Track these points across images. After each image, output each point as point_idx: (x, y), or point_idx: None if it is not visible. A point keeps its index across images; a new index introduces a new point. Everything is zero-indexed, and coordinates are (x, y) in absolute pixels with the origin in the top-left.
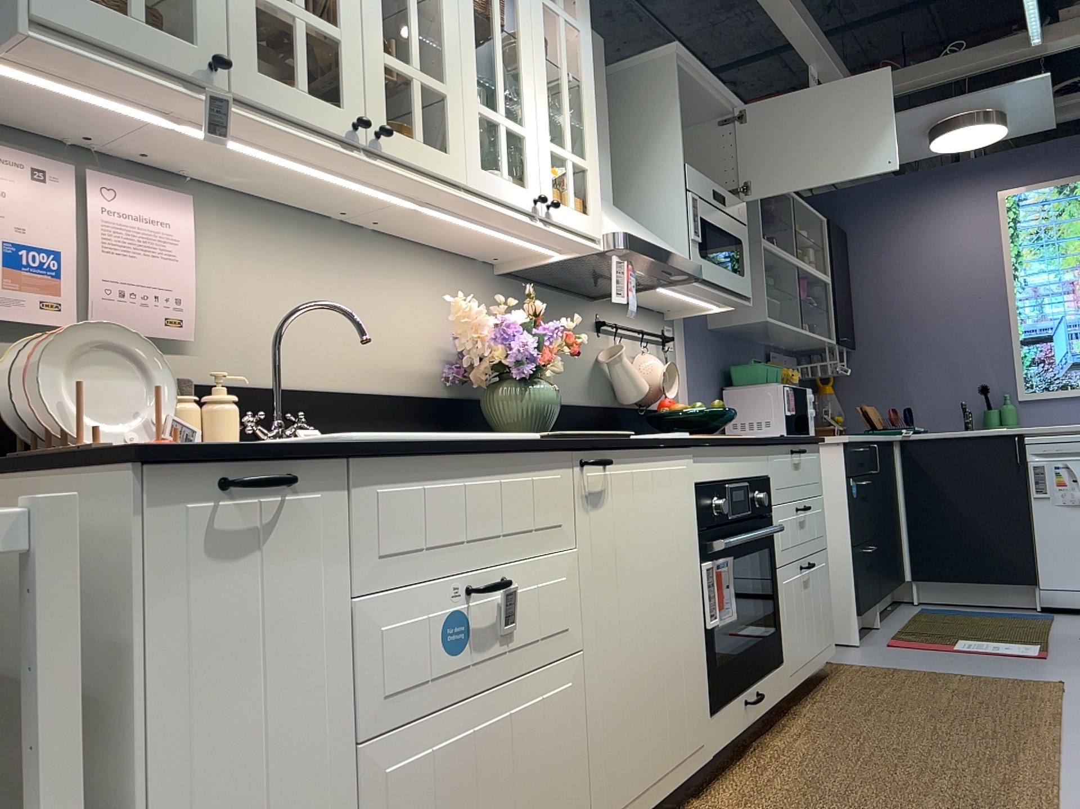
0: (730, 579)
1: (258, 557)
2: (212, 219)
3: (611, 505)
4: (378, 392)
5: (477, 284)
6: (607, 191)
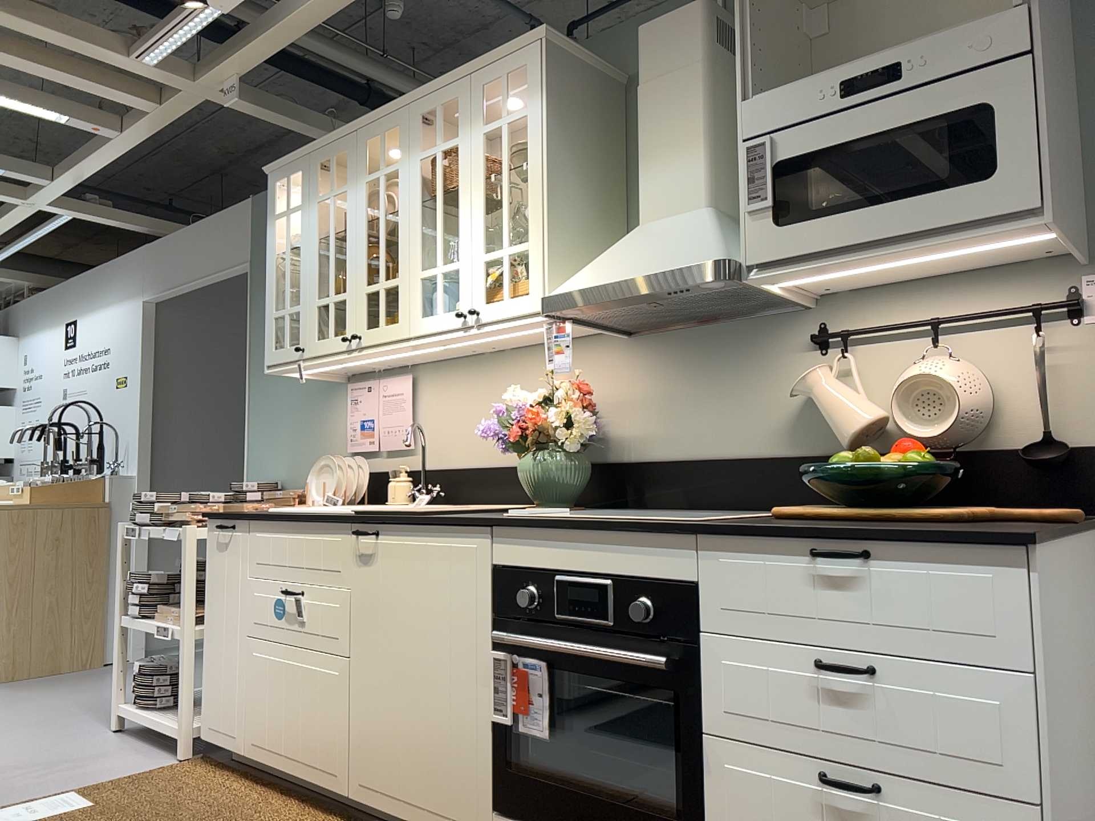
0: (542, 688)
1: (227, 552)
2: (425, 380)
3: (378, 566)
4: (509, 464)
5: (602, 354)
6: (686, 199)
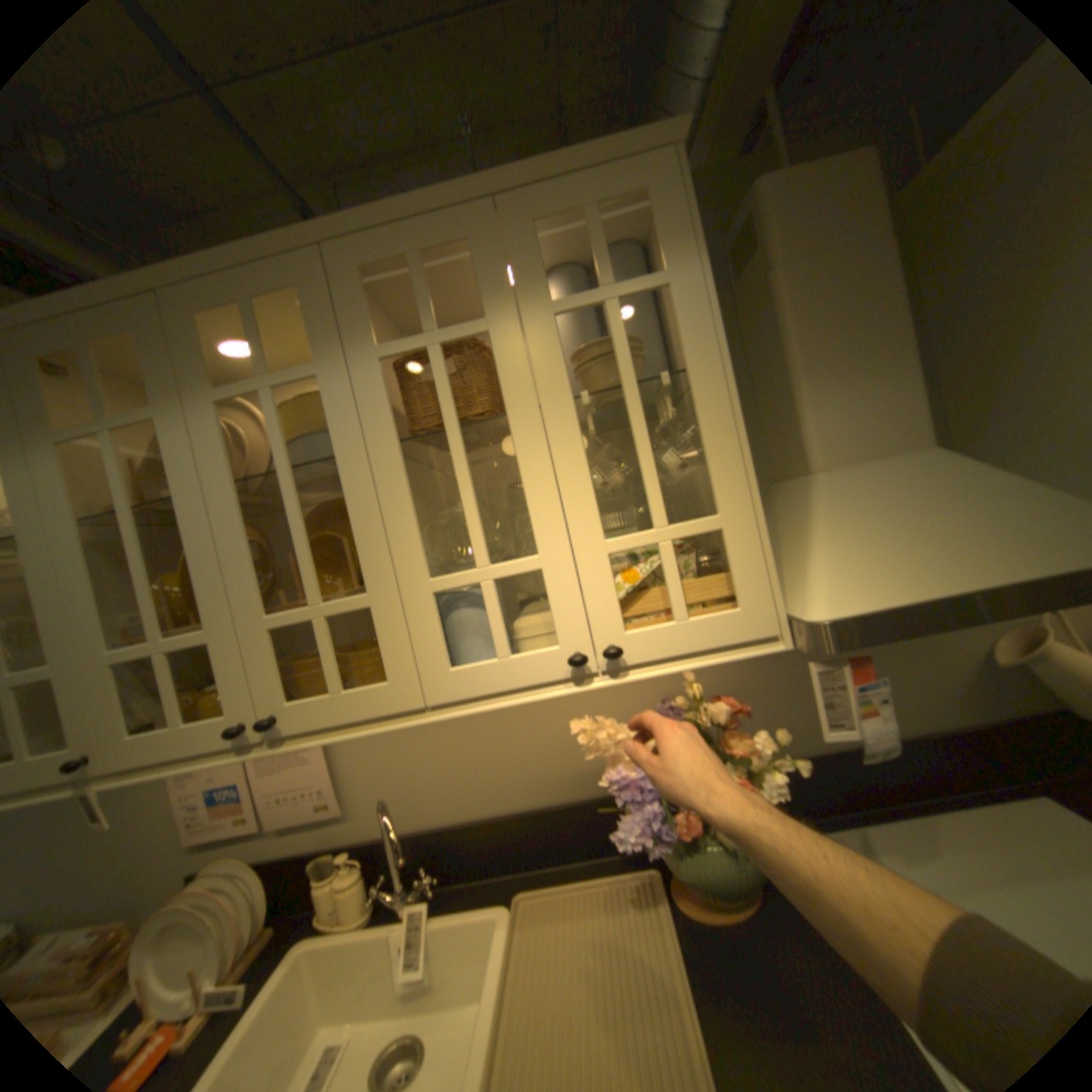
0: None
1: None
2: None
3: None
4: (544, 805)
5: None
6: (903, 435)
